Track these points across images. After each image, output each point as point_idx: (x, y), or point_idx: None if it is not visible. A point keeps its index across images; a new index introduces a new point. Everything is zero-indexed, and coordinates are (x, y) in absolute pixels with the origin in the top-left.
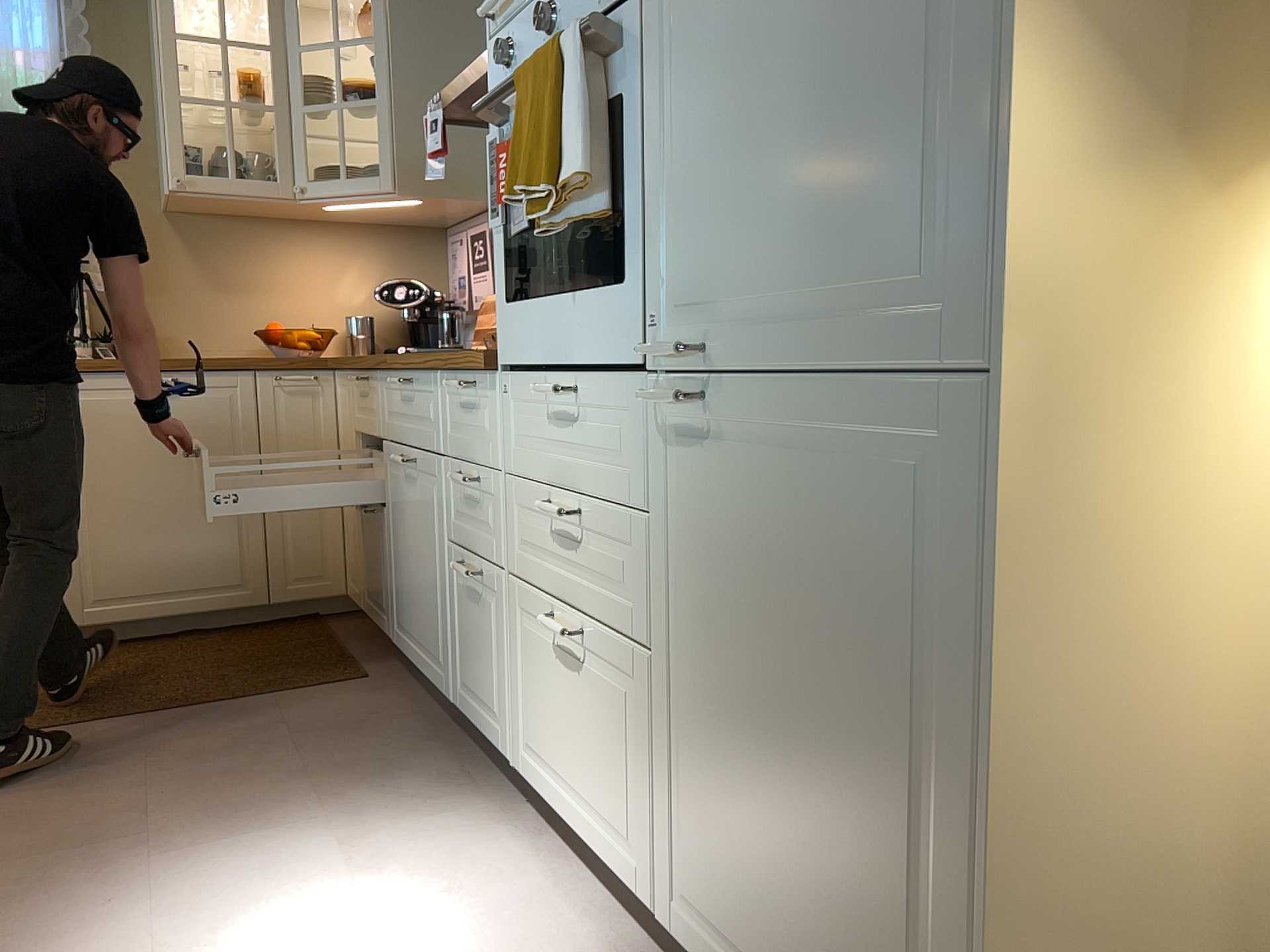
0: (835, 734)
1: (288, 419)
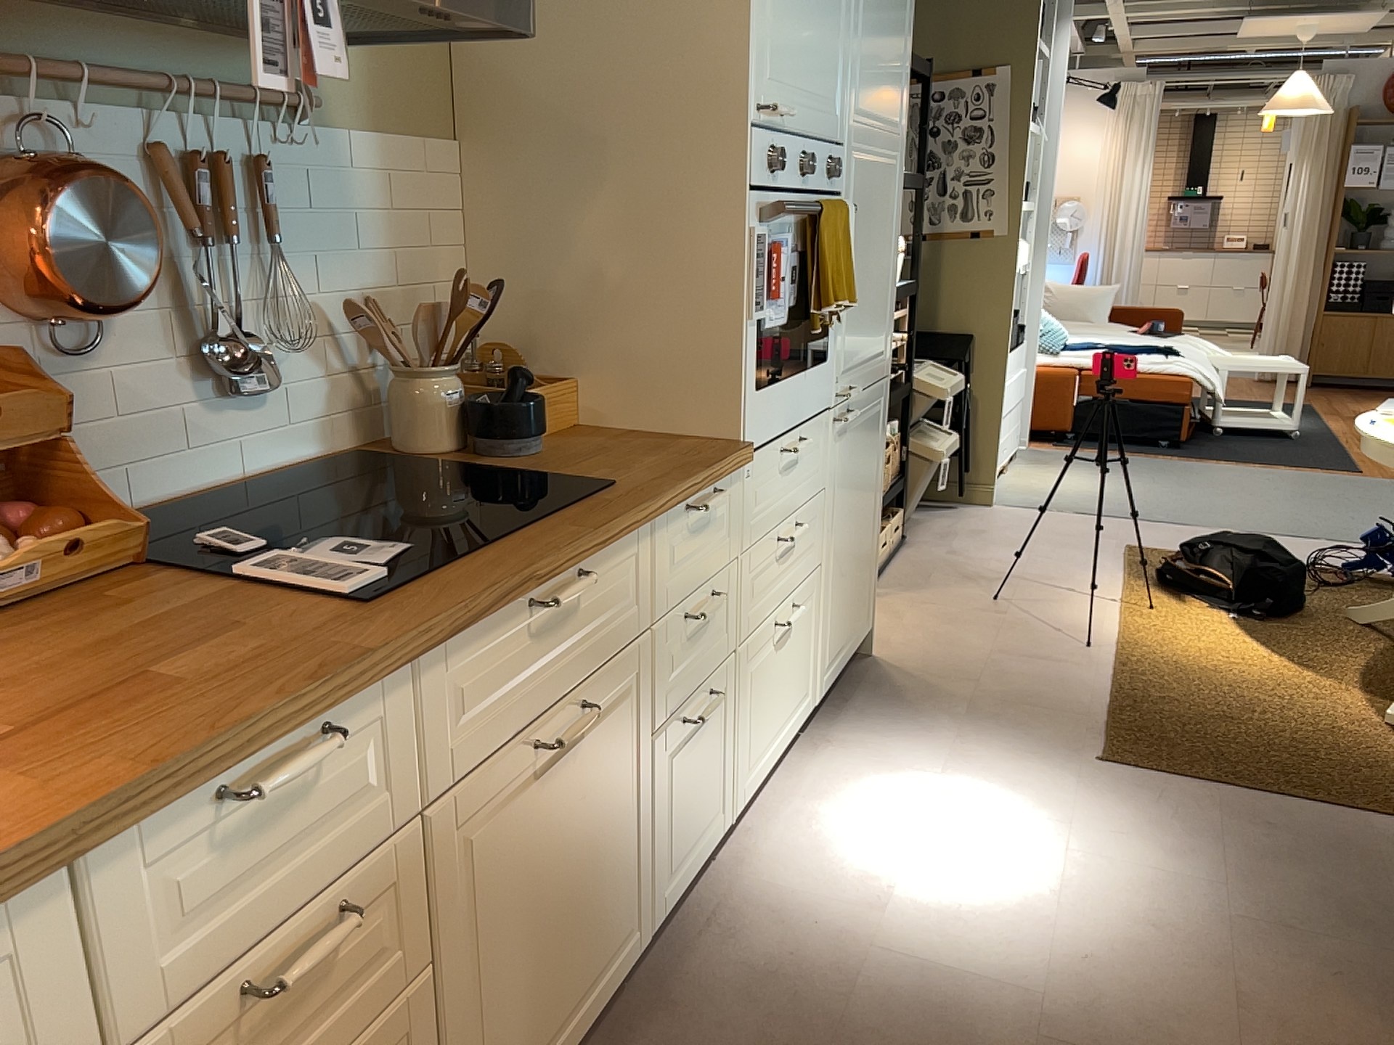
0: (863, 514)
1: None
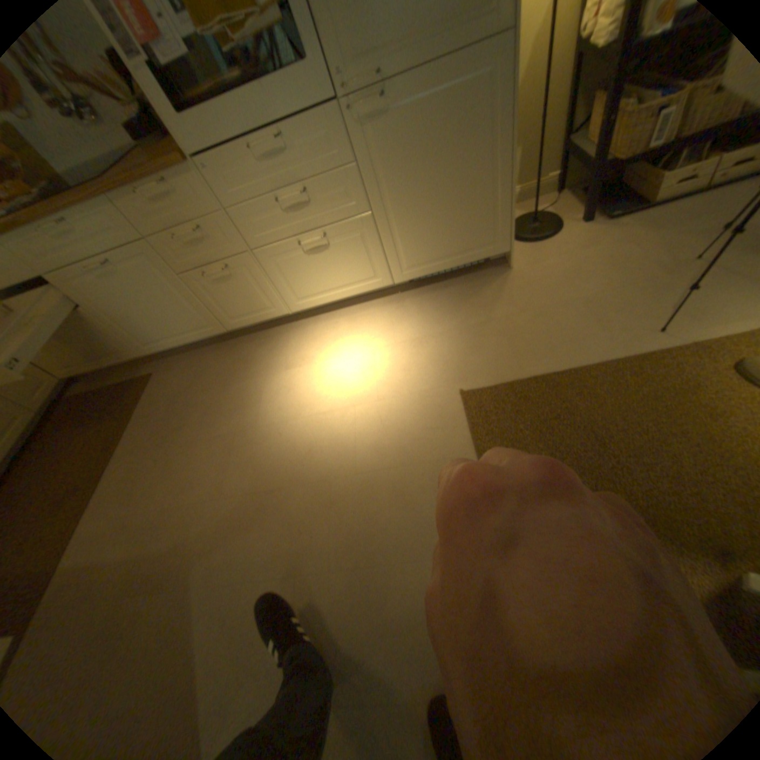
0: (457, 174)
1: None
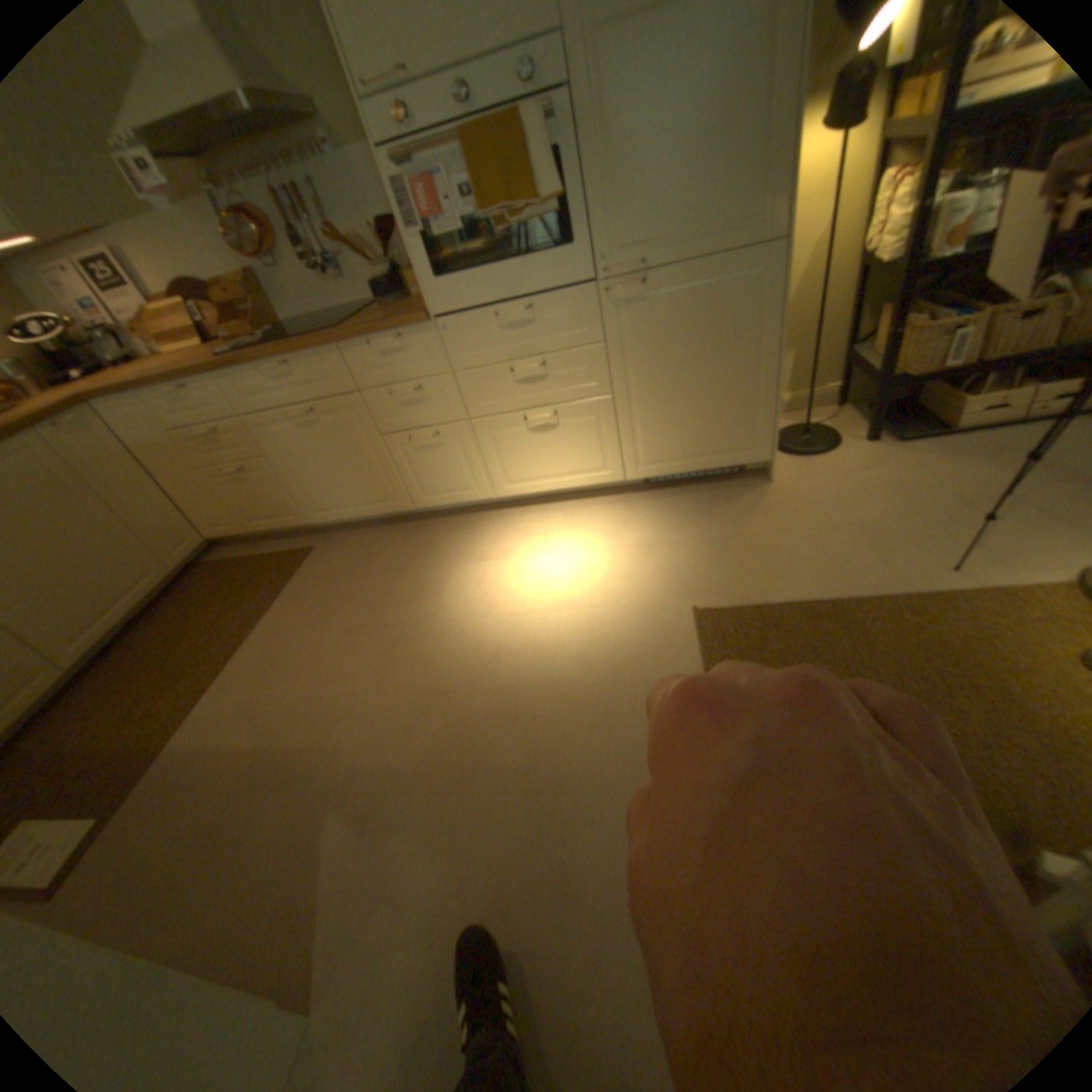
0: (716, 367)
1: (89, 452)
